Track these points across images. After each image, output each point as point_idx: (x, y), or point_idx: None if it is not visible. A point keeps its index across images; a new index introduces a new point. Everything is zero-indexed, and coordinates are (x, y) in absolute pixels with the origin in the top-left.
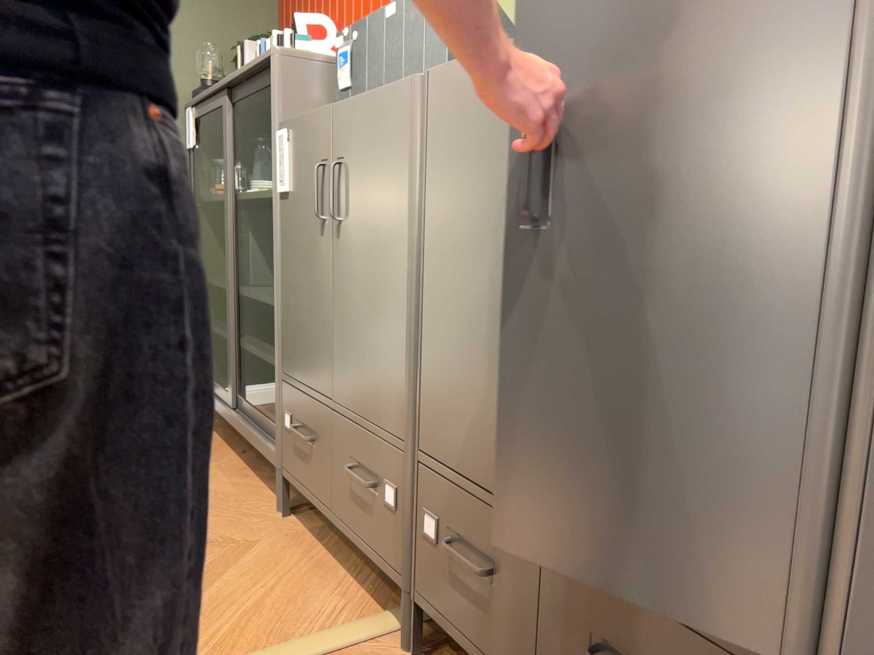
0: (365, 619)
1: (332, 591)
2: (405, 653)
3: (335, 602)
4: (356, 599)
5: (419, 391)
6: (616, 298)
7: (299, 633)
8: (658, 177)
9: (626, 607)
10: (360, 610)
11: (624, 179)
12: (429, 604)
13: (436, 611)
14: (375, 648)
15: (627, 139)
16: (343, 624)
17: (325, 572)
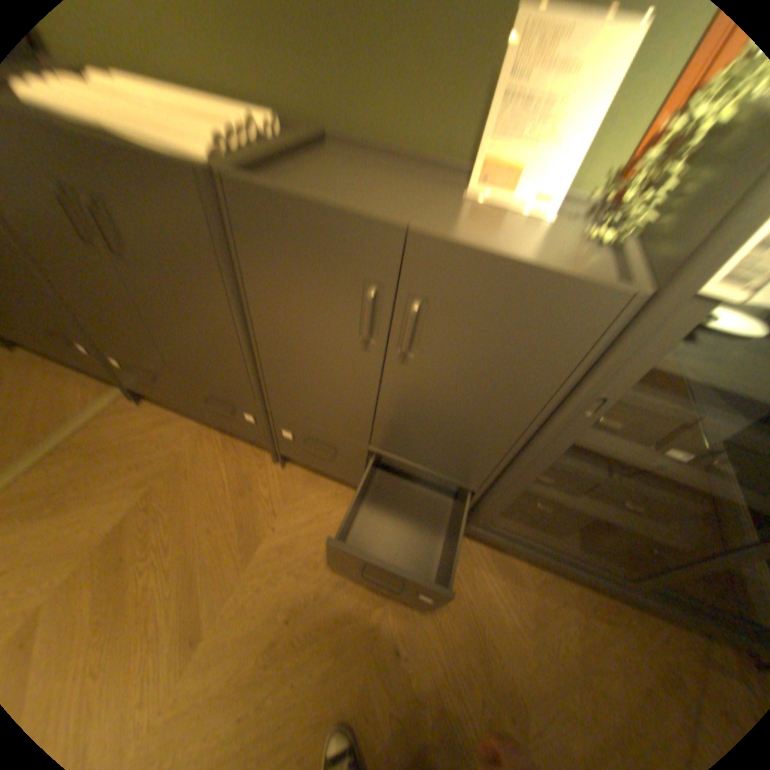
0: (101, 392)
1: (74, 384)
2: (130, 401)
3: (79, 389)
4: (91, 383)
5: (64, 297)
6: (152, 289)
7: (68, 412)
8: (146, 242)
9: (207, 387)
10: (96, 388)
11: (128, 236)
12: (131, 386)
13: (136, 388)
14: (114, 403)
15: (118, 214)
16: (91, 399)
17: (63, 374)
